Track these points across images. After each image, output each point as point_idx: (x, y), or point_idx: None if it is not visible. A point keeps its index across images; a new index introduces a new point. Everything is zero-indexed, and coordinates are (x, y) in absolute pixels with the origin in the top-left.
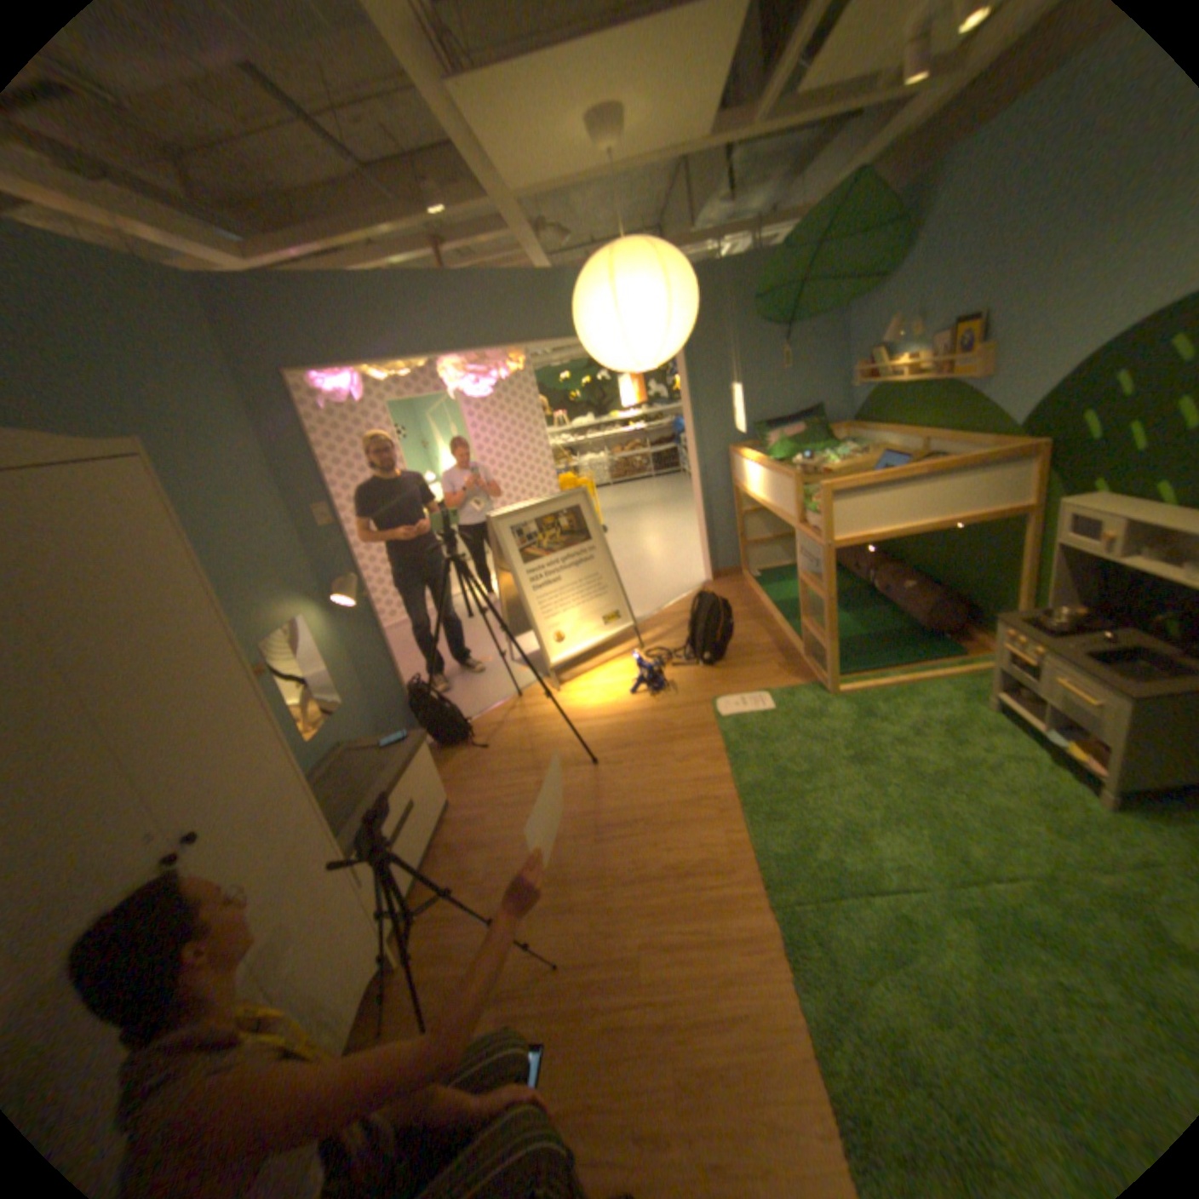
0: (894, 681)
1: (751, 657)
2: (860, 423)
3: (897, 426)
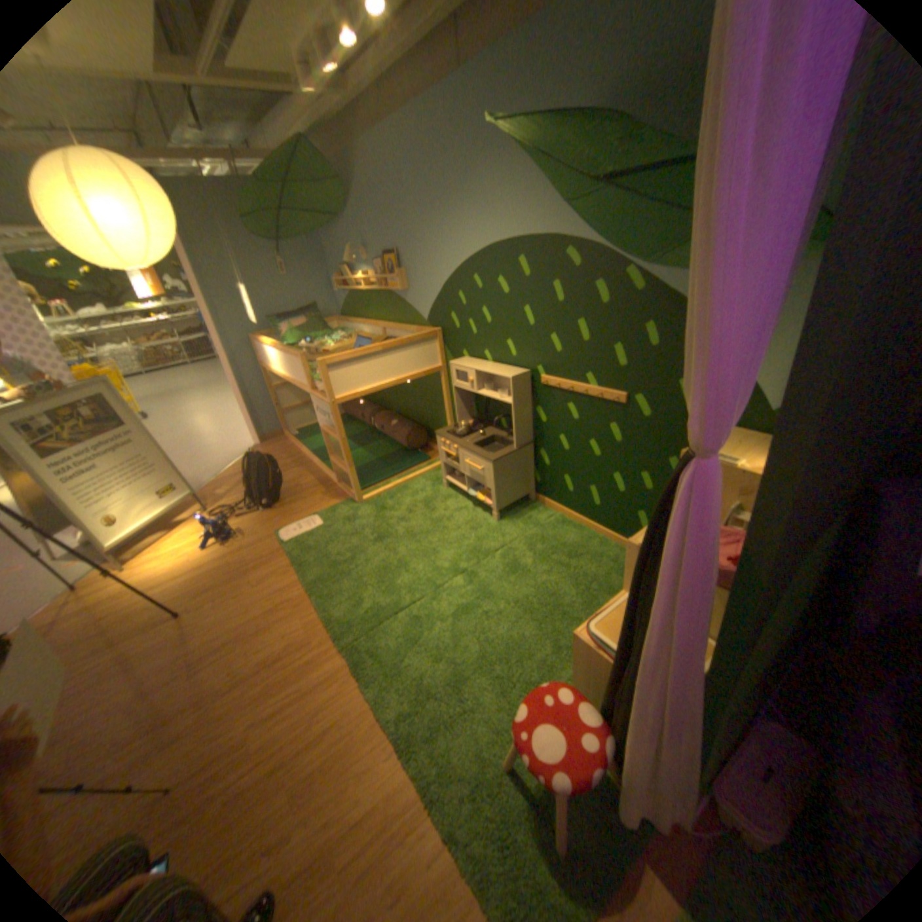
0: (394, 485)
1: (301, 494)
2: (345, 318)
3: (367, 321)
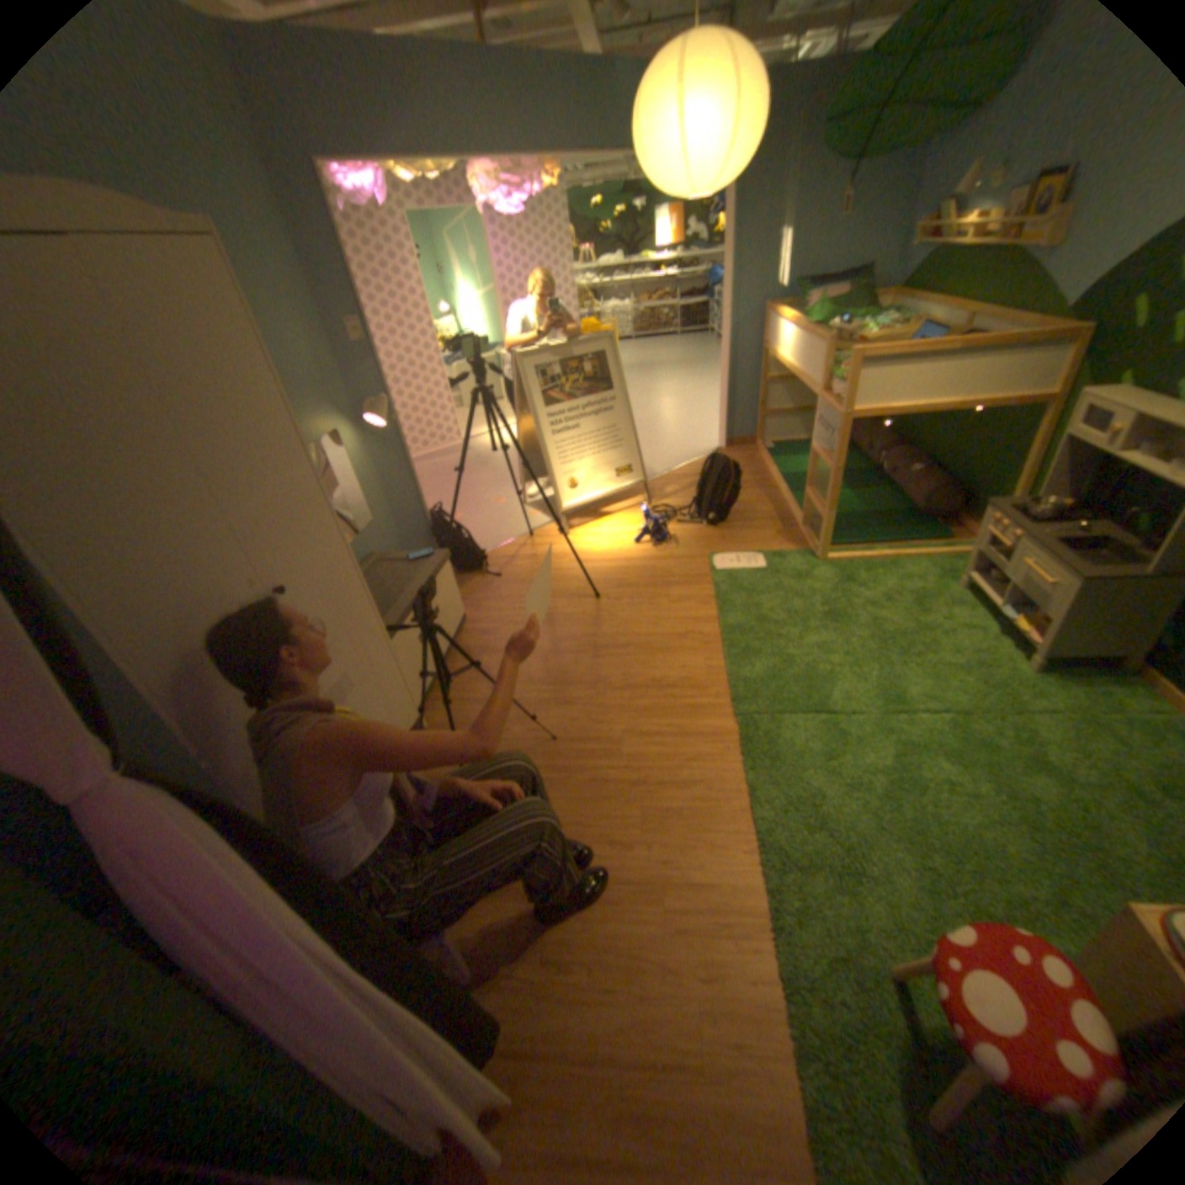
0: (878, 555)
1: (751, 523)
2: (908, 292)
3: (945, 299)
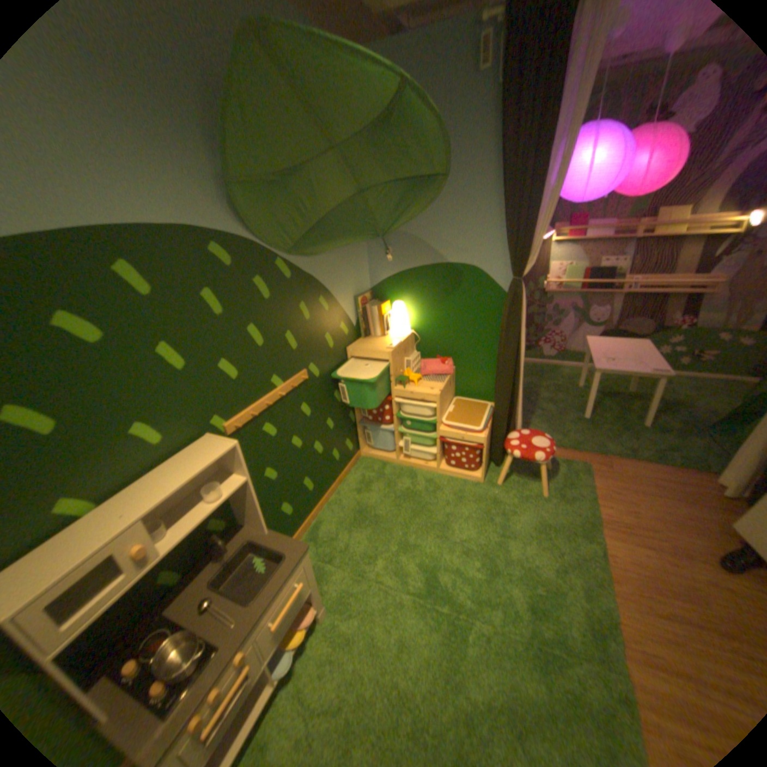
0: None
1: None
2: None
3: None
